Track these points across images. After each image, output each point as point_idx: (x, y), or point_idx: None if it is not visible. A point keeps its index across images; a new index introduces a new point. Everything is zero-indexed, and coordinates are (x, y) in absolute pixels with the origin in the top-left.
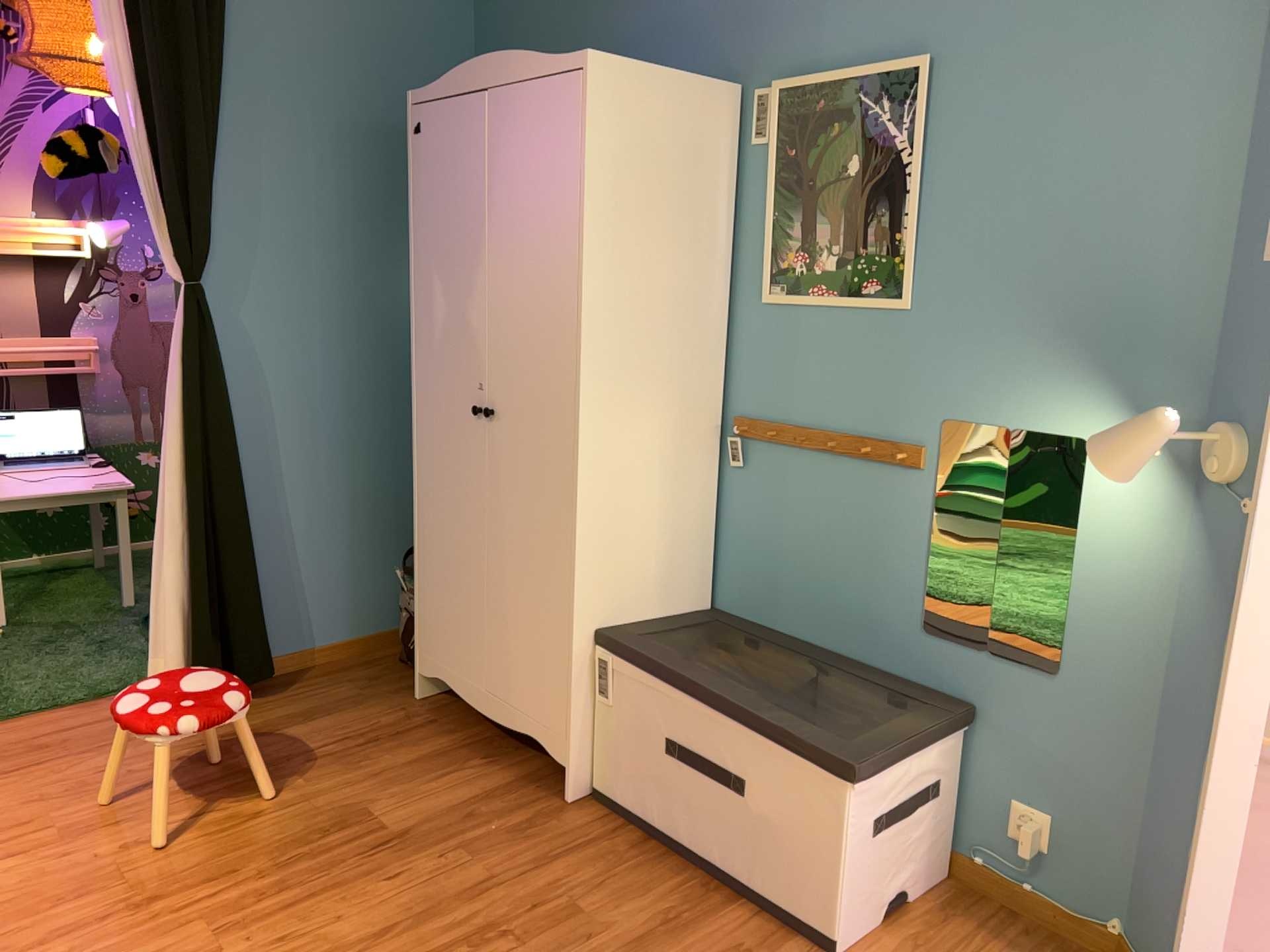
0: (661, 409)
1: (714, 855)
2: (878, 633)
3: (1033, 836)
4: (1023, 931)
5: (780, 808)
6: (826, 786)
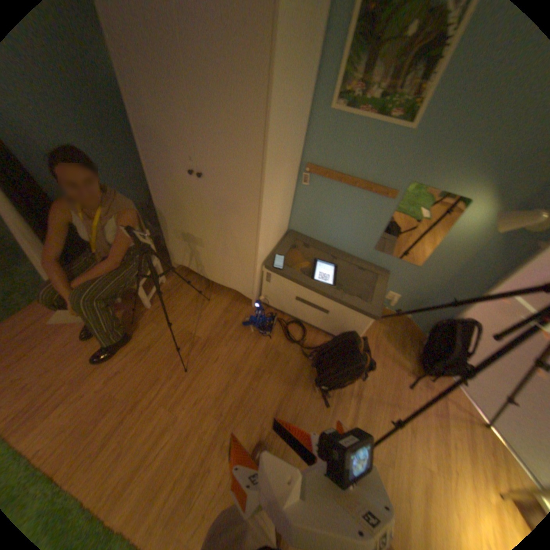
0: (286, 171)
1: (310, 323)
2: (356, 248)
3: (392, 299)
4: (385, 319)
5: (341, 319)
6: (362, 318)
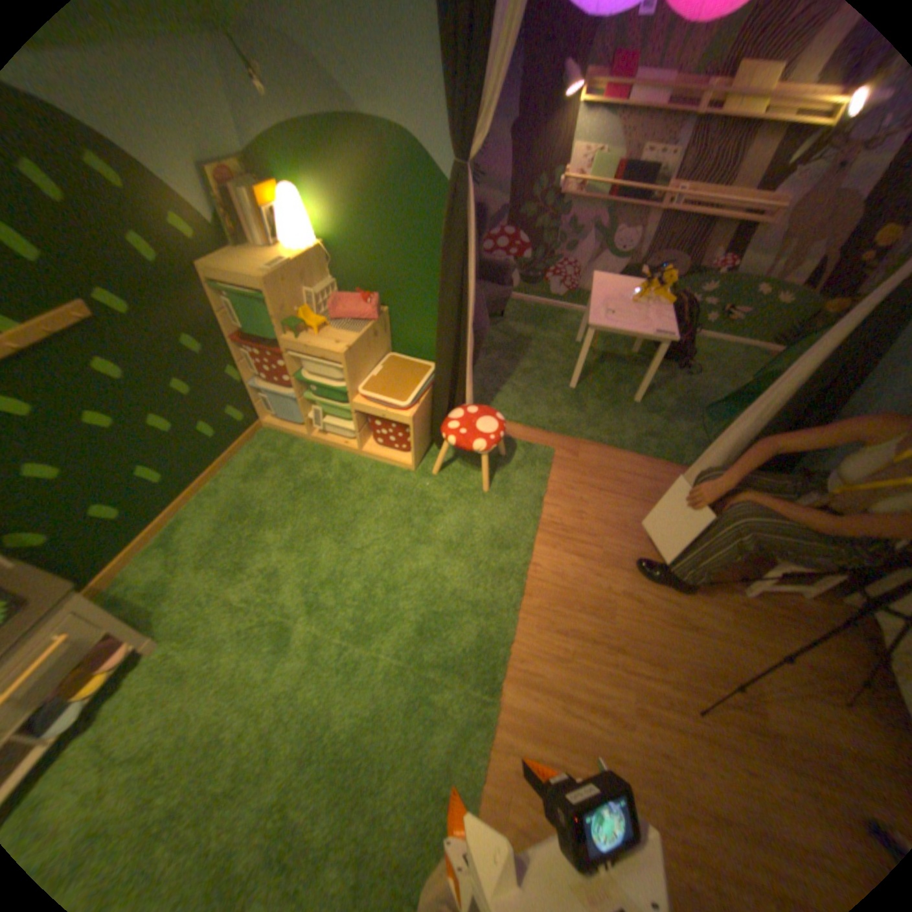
0: None
1: None
2: None
3: None
4: None
5: None
6: None
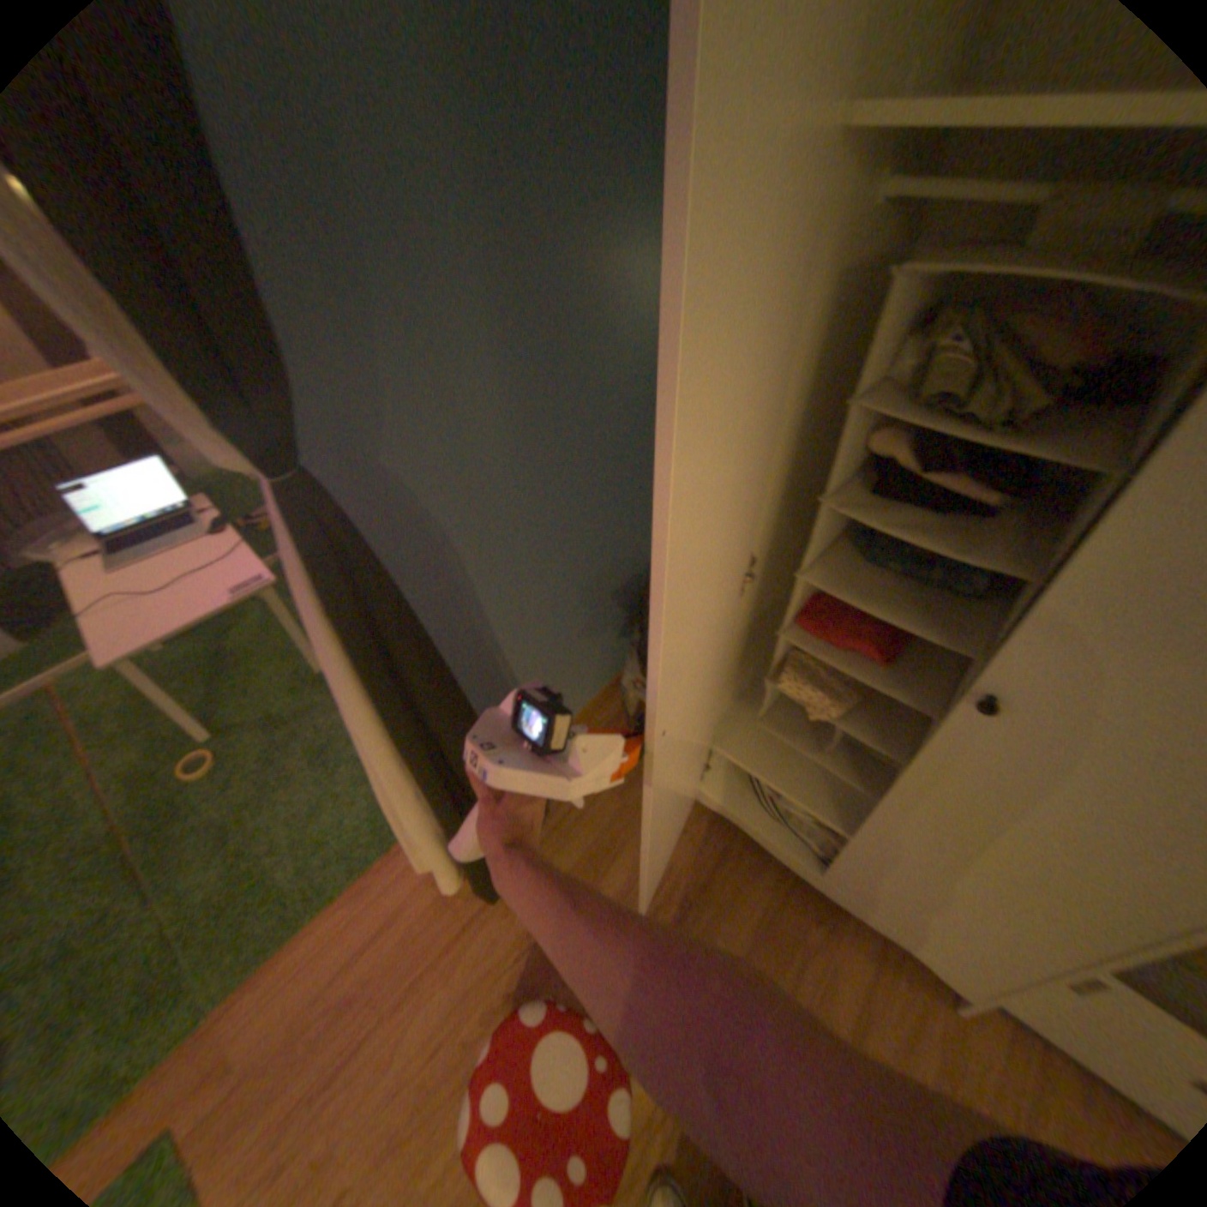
0: None
1: None
2: None
3: None
4: None
5: None
6: None
